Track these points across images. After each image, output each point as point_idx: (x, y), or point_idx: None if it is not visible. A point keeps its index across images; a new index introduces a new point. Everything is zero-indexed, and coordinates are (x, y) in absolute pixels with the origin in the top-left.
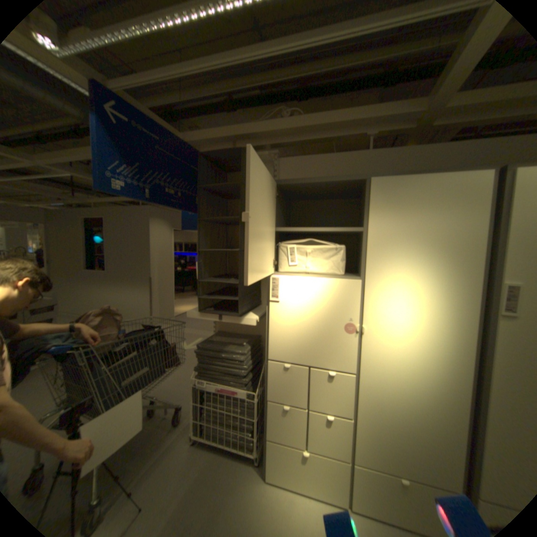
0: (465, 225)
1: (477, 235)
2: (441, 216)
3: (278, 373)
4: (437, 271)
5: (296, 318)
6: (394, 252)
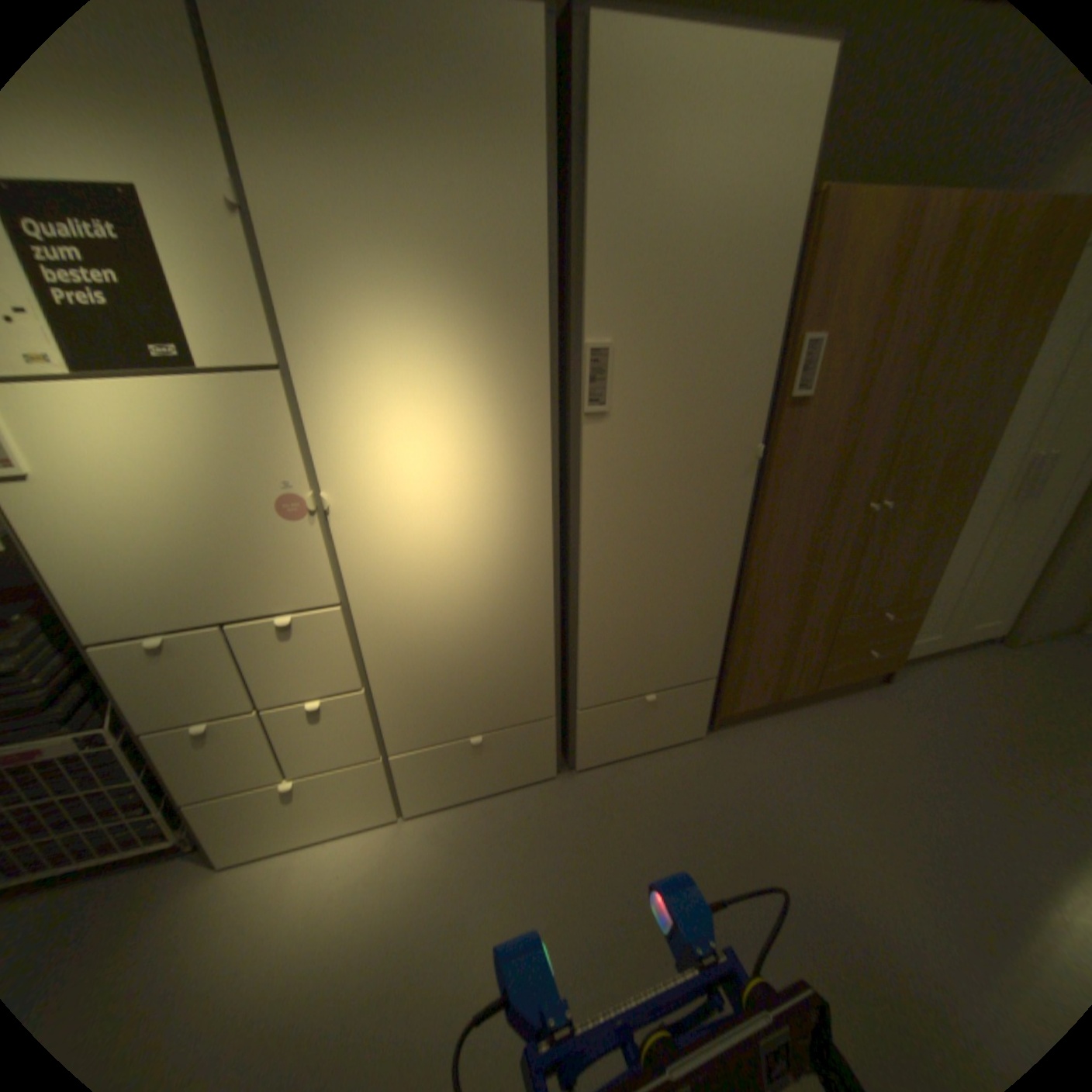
0: (500, 187)
1: (527, 217)
2: (442, 152)
3: (136, 666)
4: (458, 324)
5: (119, 513)
6: (344, 272)
